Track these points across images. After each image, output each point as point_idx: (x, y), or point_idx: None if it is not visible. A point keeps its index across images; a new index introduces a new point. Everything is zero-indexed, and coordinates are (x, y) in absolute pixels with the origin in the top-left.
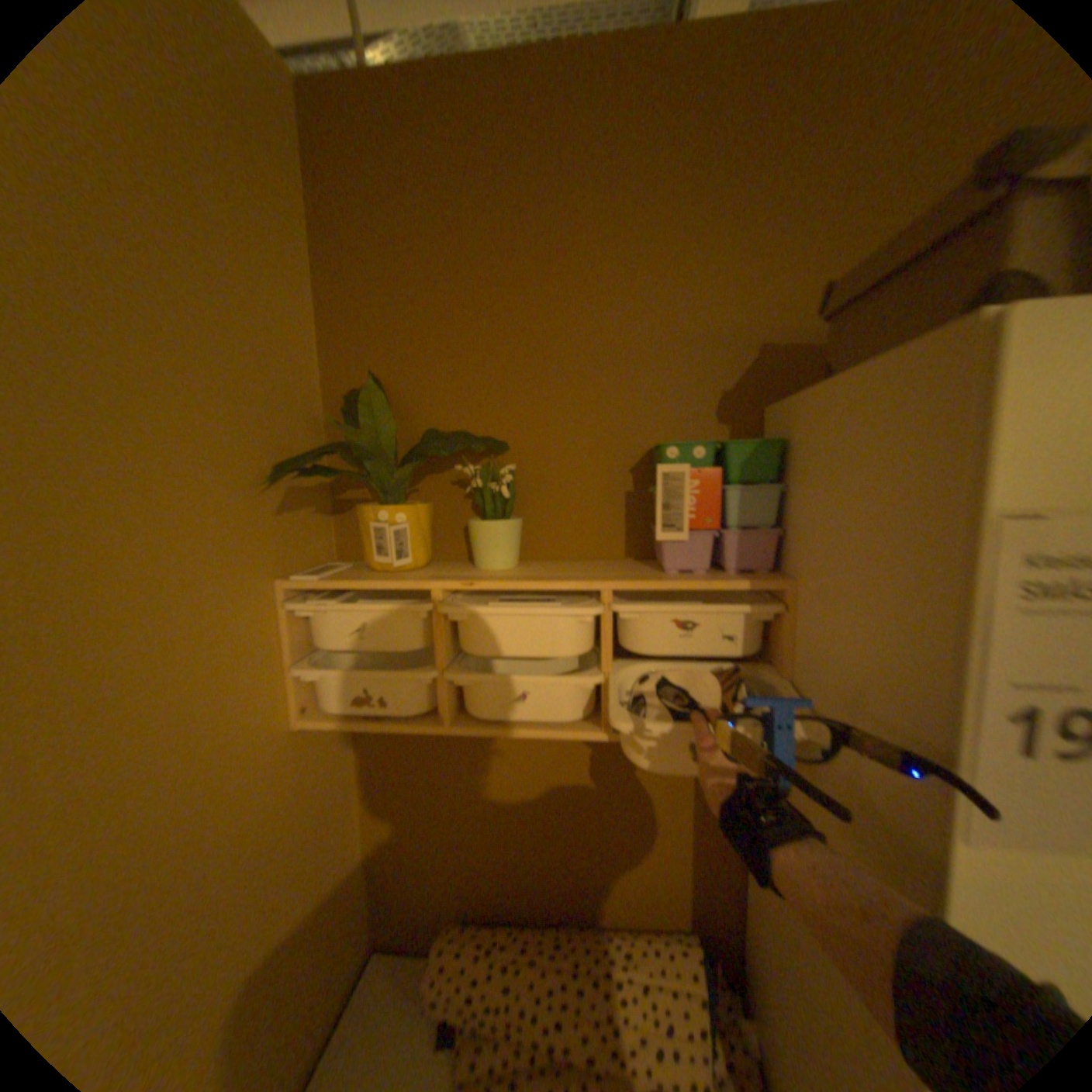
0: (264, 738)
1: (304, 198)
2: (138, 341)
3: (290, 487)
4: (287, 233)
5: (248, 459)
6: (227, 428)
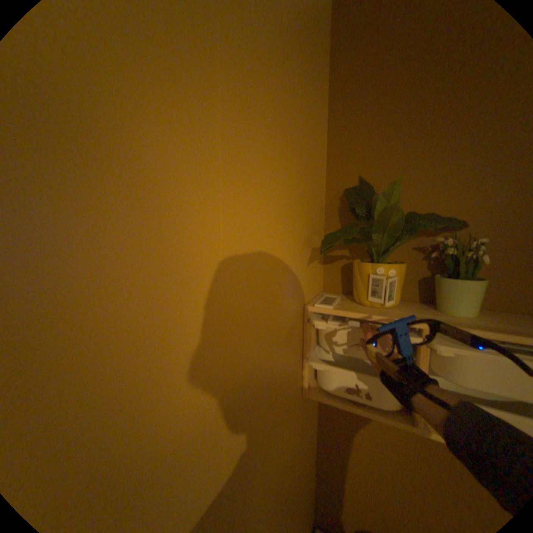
0: (294, 403)
1: (329, 73)
2: (276, 154)
3: (312, 247)
4: (323, 93)
5: (302, 231)
6: (298, 211)
